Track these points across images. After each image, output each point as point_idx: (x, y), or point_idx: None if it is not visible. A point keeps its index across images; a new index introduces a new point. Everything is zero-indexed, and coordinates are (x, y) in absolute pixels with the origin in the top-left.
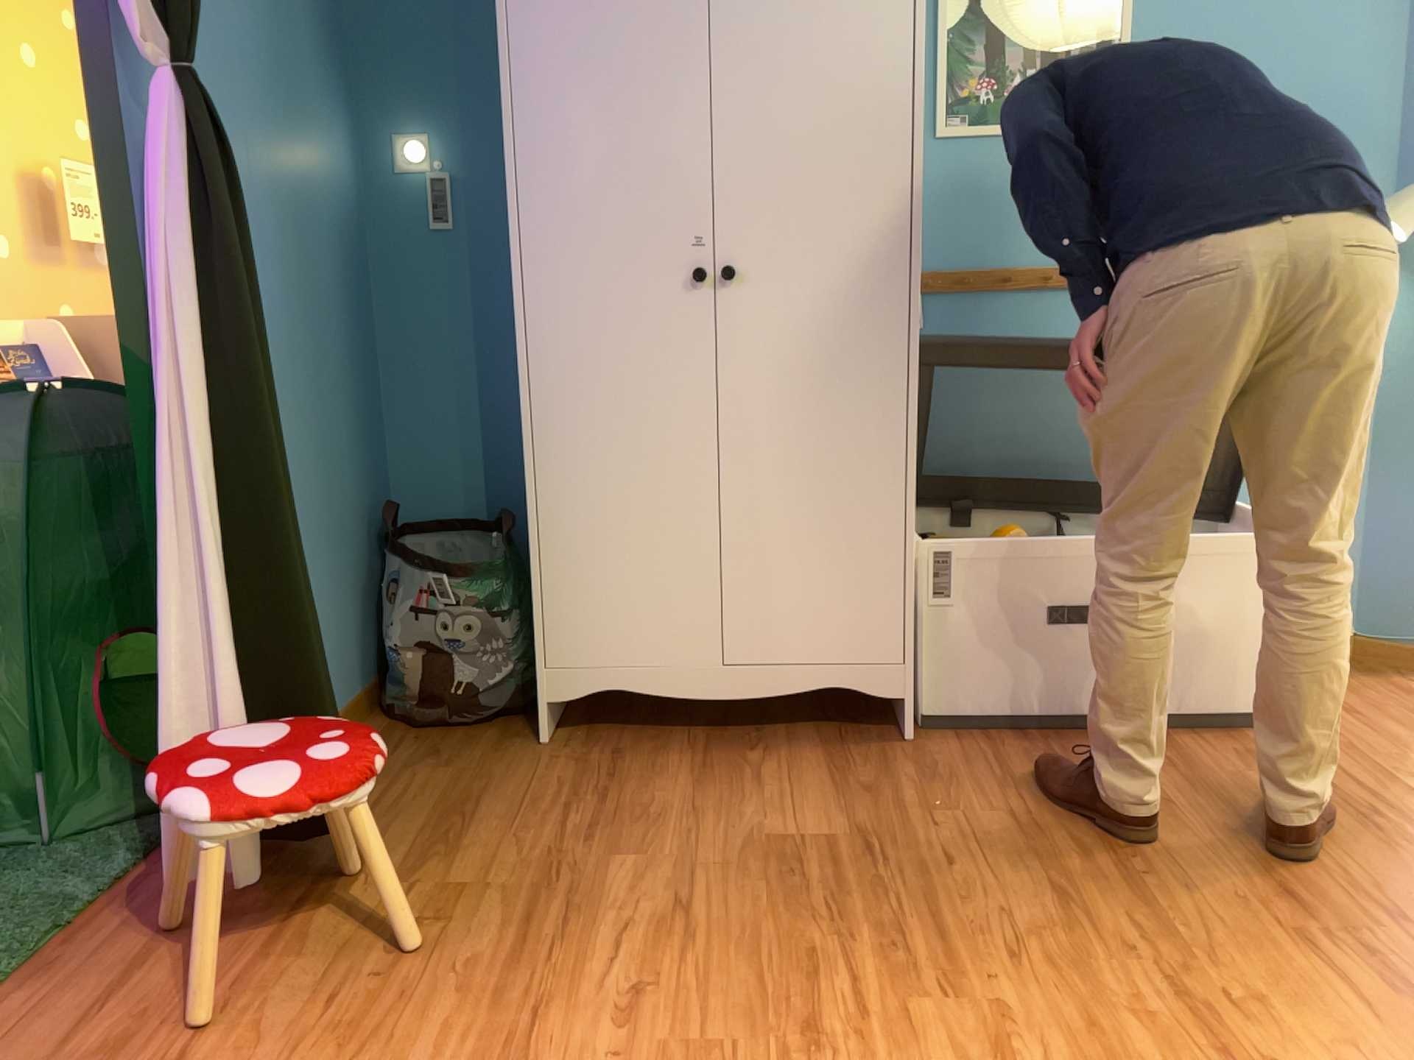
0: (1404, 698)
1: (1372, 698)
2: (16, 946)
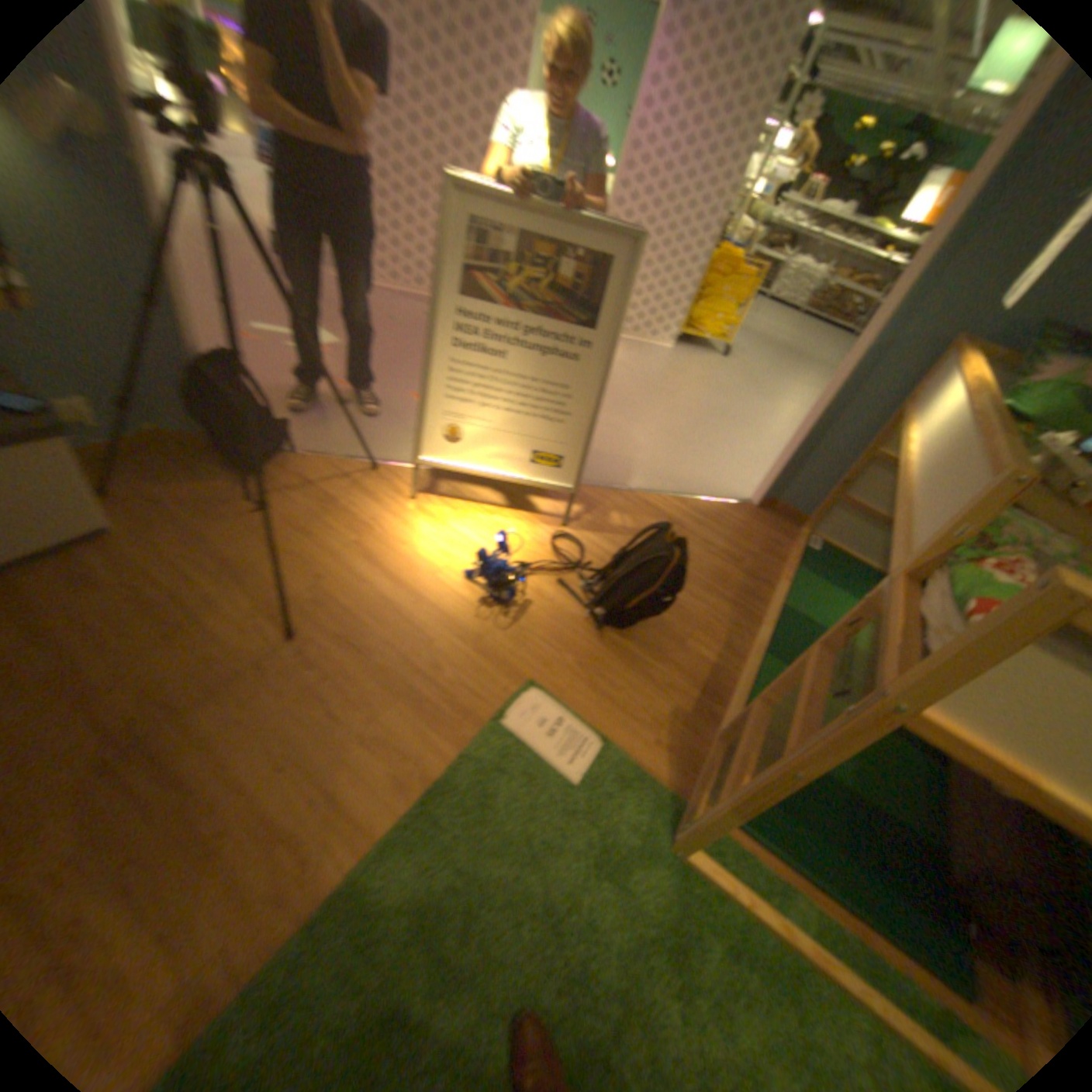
0: (191, 480)
1: (171, 485)
2: None
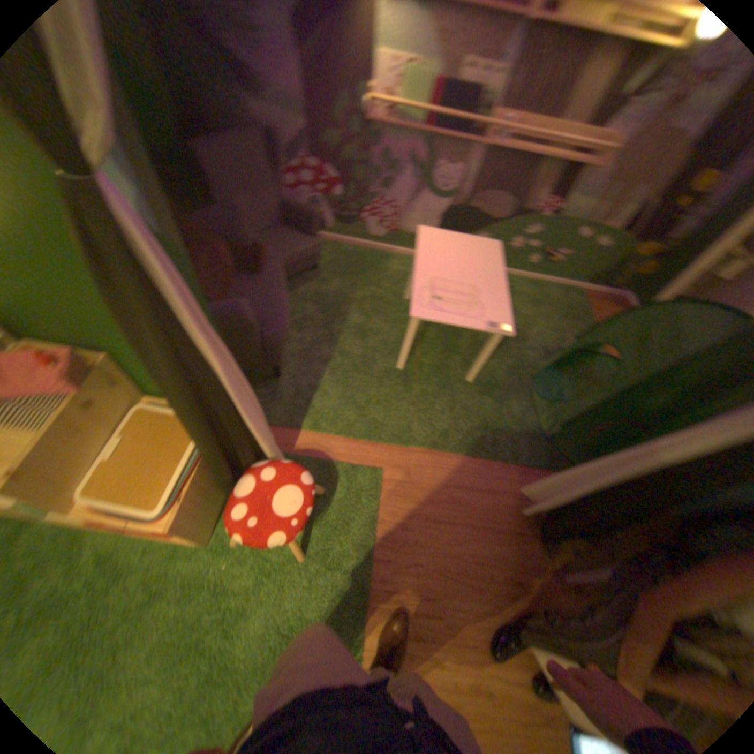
0: None
1: None
2: (491, 458)
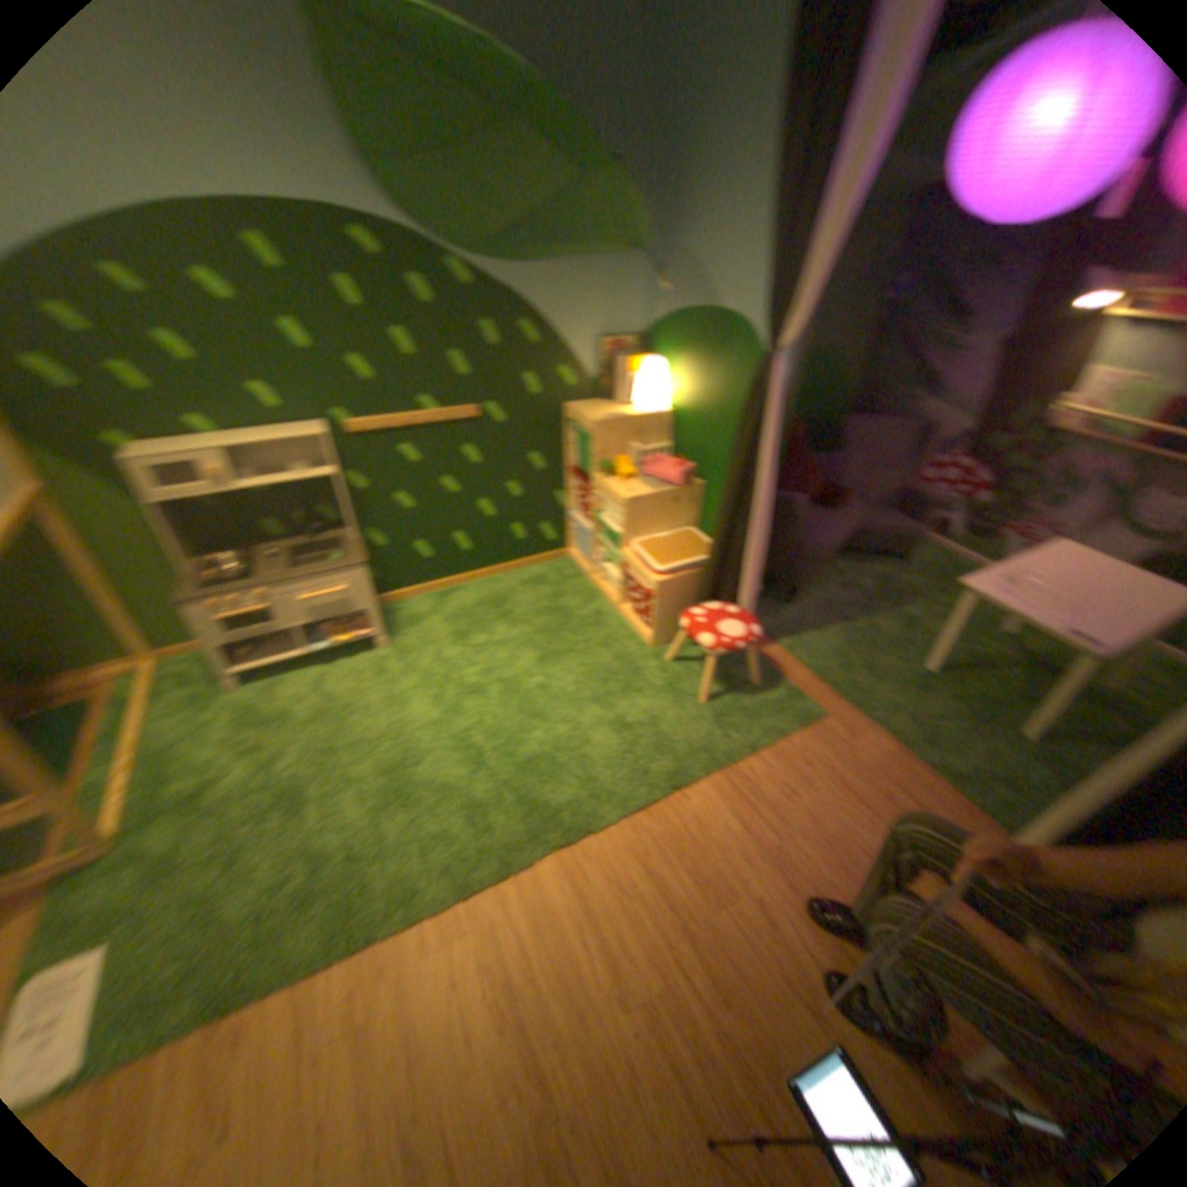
0: None
1: None
2: (986, 811)
